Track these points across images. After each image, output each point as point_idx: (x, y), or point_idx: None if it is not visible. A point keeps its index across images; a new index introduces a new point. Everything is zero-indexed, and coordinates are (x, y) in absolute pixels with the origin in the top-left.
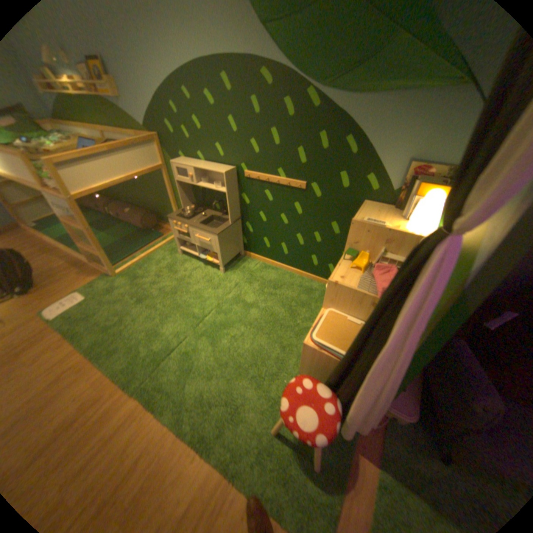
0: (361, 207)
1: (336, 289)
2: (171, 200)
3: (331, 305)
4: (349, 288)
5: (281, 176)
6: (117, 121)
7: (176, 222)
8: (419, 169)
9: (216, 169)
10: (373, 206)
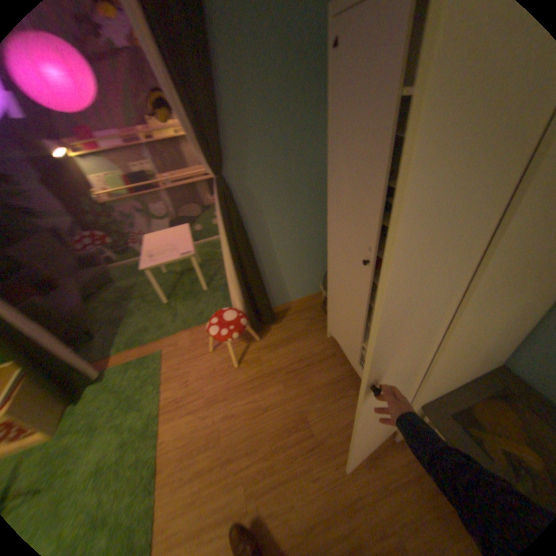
0: None
1: None
2: None
3: None
4: None
5: None
6: None
7: None
8: None
9: None
10: None
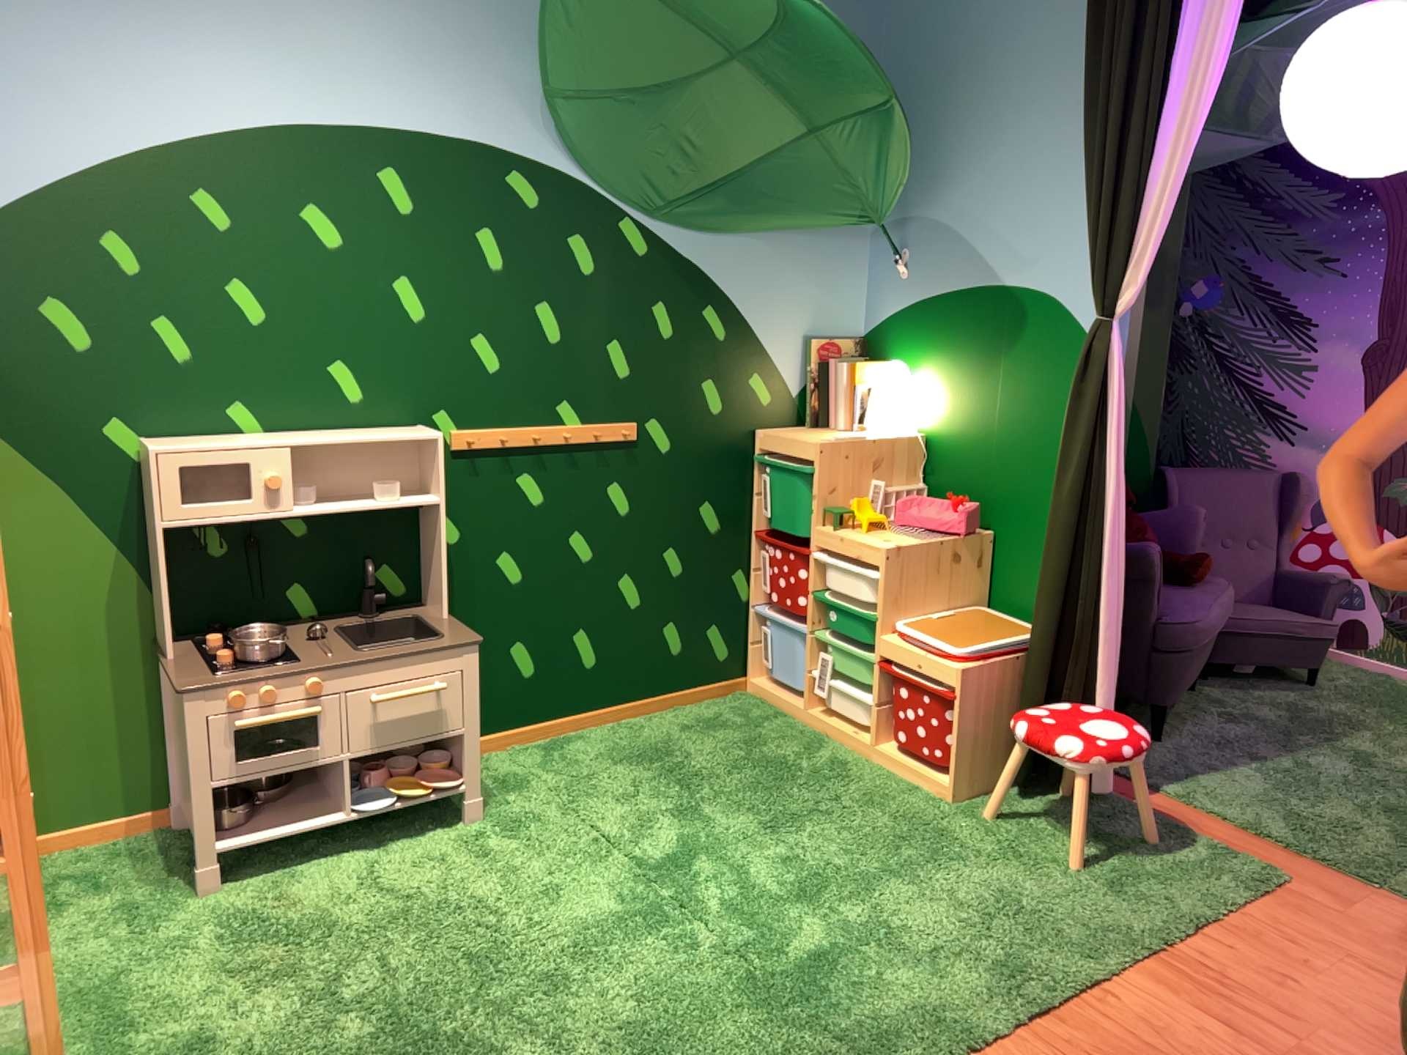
0: (774, 436)
1: (902, 560)
2: None
3: (898, 611)
4: (919, 544)
5: (569, 421)
6: None
7: (245, 691)
8: (824, 349)
9: (383, 434)
10: (786, 430)
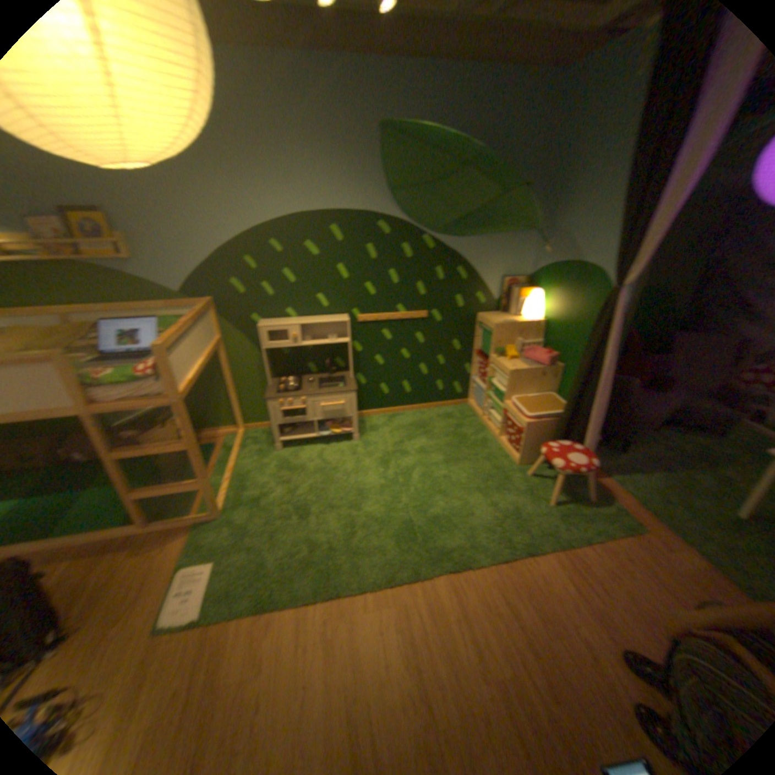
0: (482, 318)
1: (517, 375)
2: (230, 386)
3: (514, 393)
4: (526, 369)
5: (402, 312)
6: (113, 293)
7: (285, 400)
8: (511, 282)
9: (332, 320)
10: (489, 315)
